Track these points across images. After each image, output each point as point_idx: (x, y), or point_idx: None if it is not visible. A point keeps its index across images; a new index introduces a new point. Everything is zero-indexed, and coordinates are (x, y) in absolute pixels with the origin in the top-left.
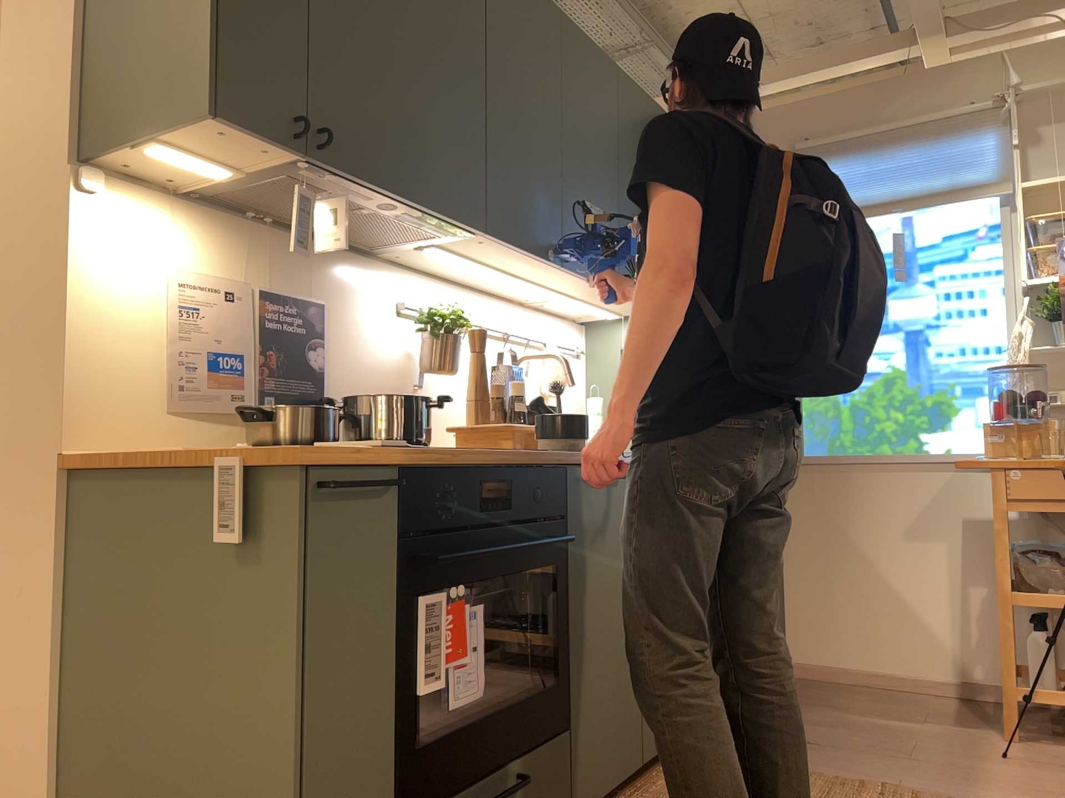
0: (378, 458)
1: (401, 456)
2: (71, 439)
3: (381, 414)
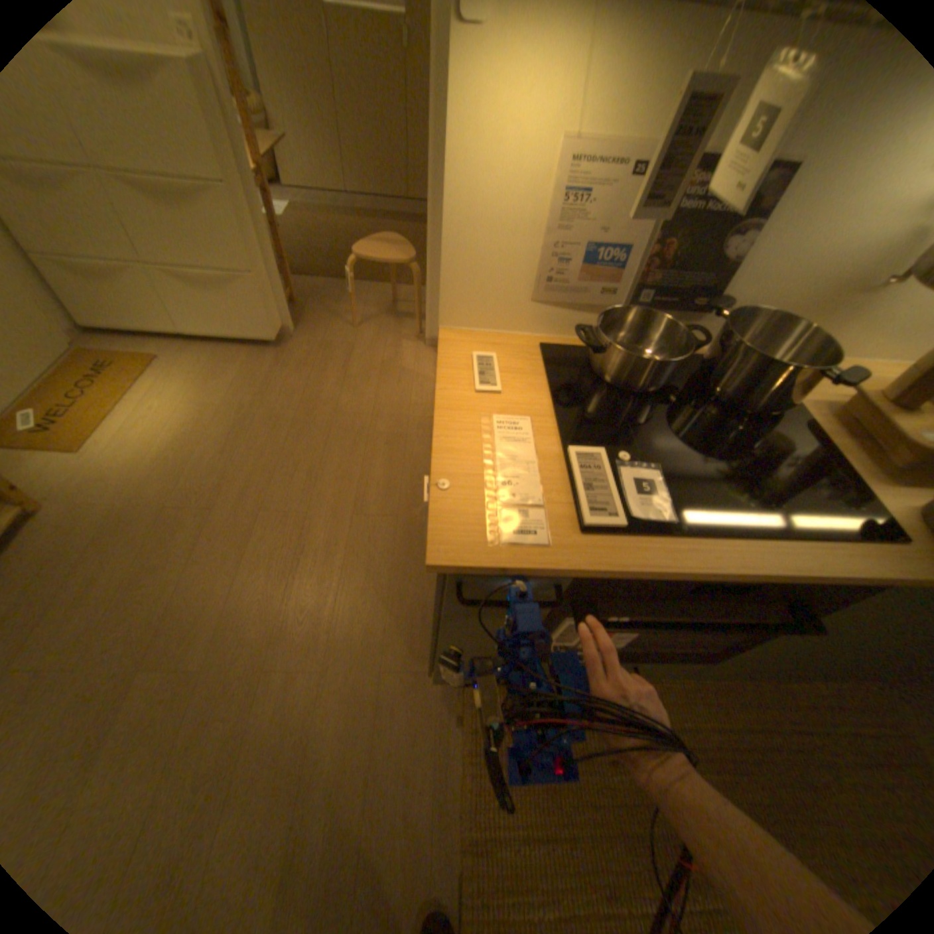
0: (540, 572)
1: (574, 575)
2: (444, 318)
3: (745, 364)
